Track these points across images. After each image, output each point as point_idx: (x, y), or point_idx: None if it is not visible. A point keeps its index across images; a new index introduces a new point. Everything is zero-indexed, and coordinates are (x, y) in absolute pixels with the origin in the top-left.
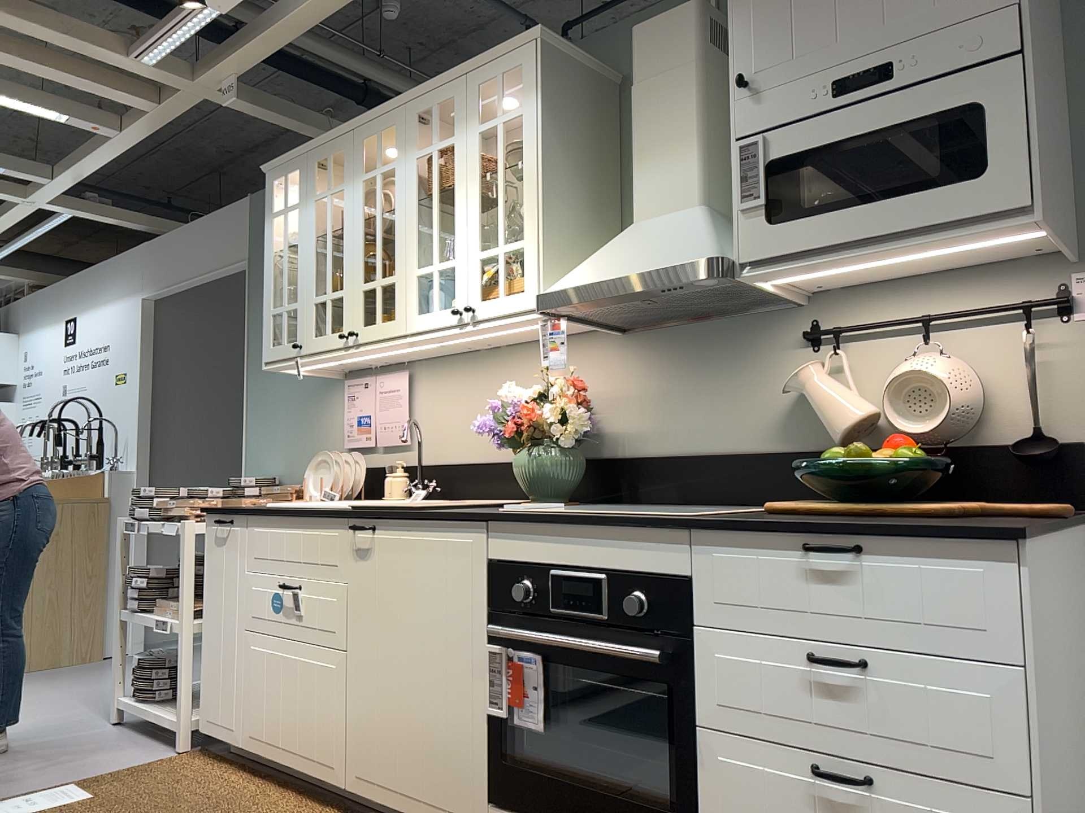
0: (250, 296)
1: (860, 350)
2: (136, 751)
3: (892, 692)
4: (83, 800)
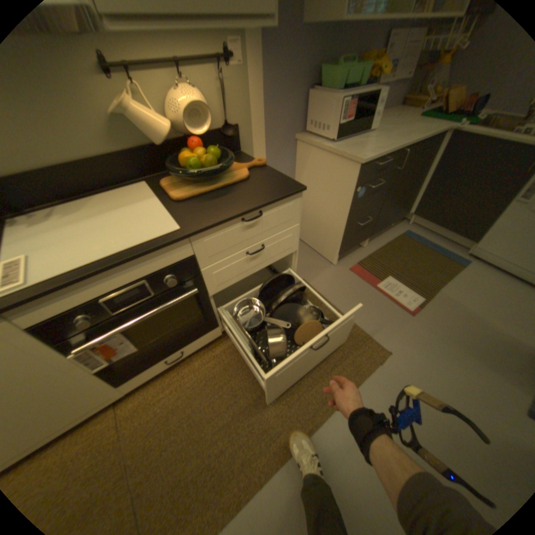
0: None
1: (141, 80)
2: None
3: (269, 248)
4: None
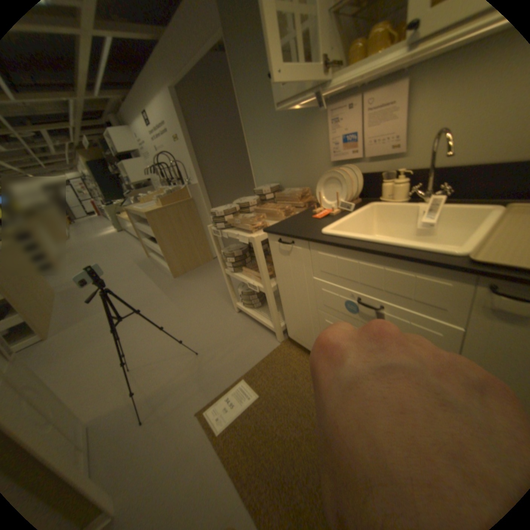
0: (231, 58)
1: None
2: (258, 339)
3: None
4: (255, 400)
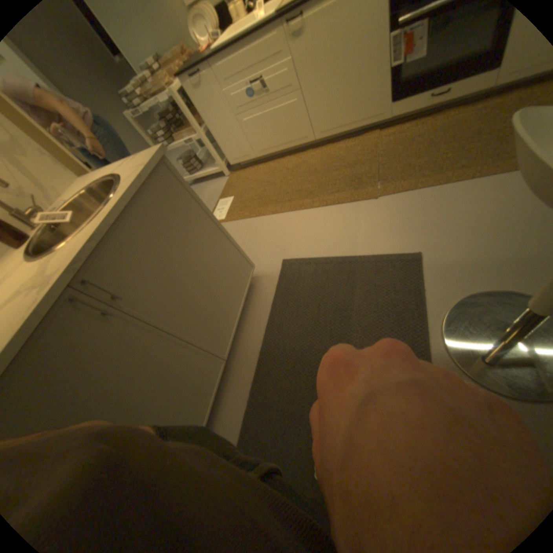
0: None
1: None
2: (214, 184)
3: None
4: (233, 197)
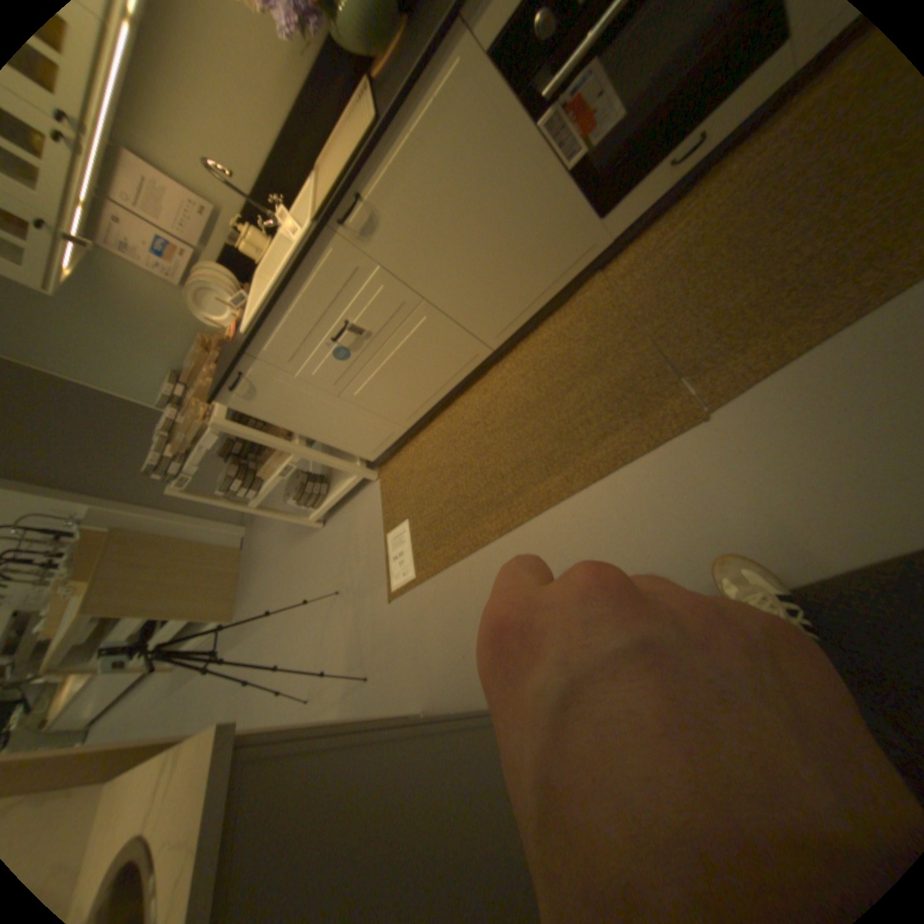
0: None
1: None
2: (364, 506)
3: None
4: (411, 523)
